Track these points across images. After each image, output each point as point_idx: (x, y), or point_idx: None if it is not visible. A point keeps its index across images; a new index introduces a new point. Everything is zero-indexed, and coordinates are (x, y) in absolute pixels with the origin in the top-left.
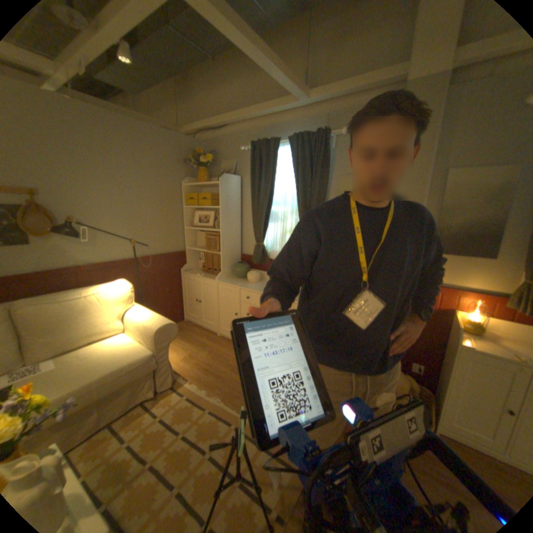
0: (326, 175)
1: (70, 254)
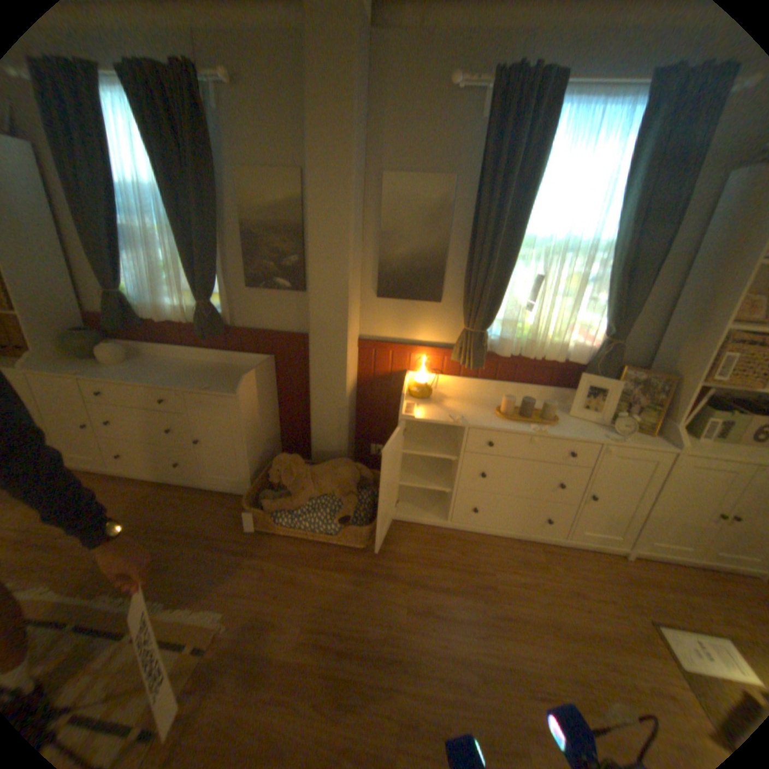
0: (207, 160)
1: None
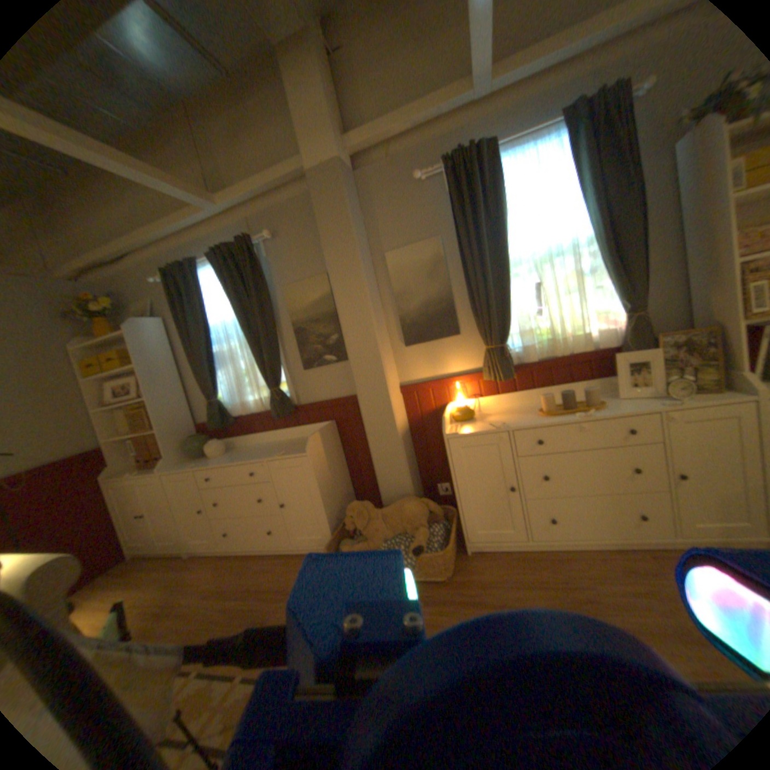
0: (264, 288)
1: None
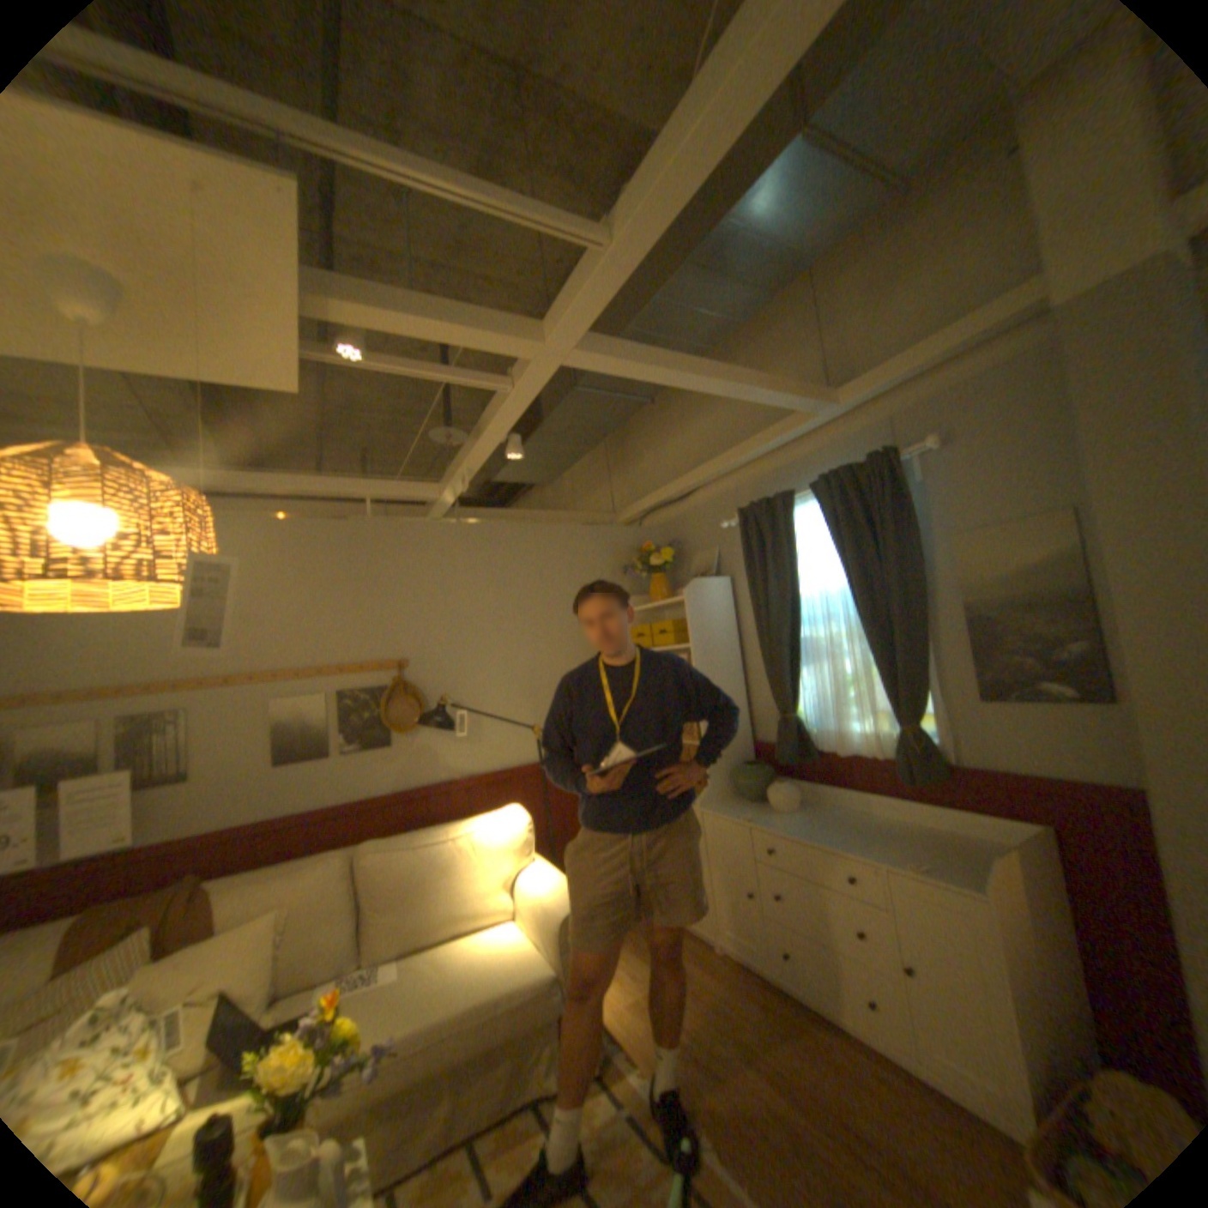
0: (912, 540)
1: (443, 760)
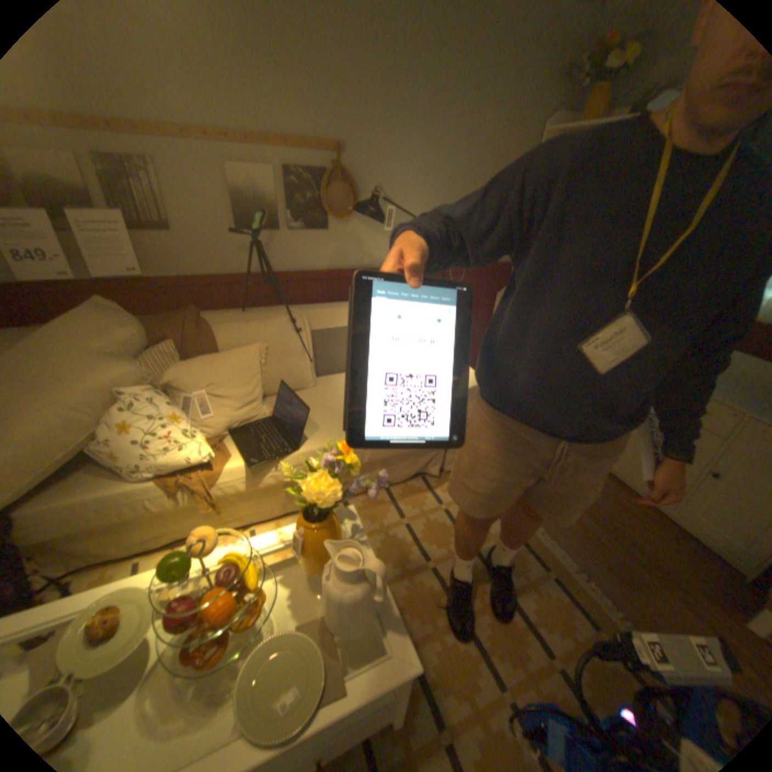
0: None
1: (368, 248)
